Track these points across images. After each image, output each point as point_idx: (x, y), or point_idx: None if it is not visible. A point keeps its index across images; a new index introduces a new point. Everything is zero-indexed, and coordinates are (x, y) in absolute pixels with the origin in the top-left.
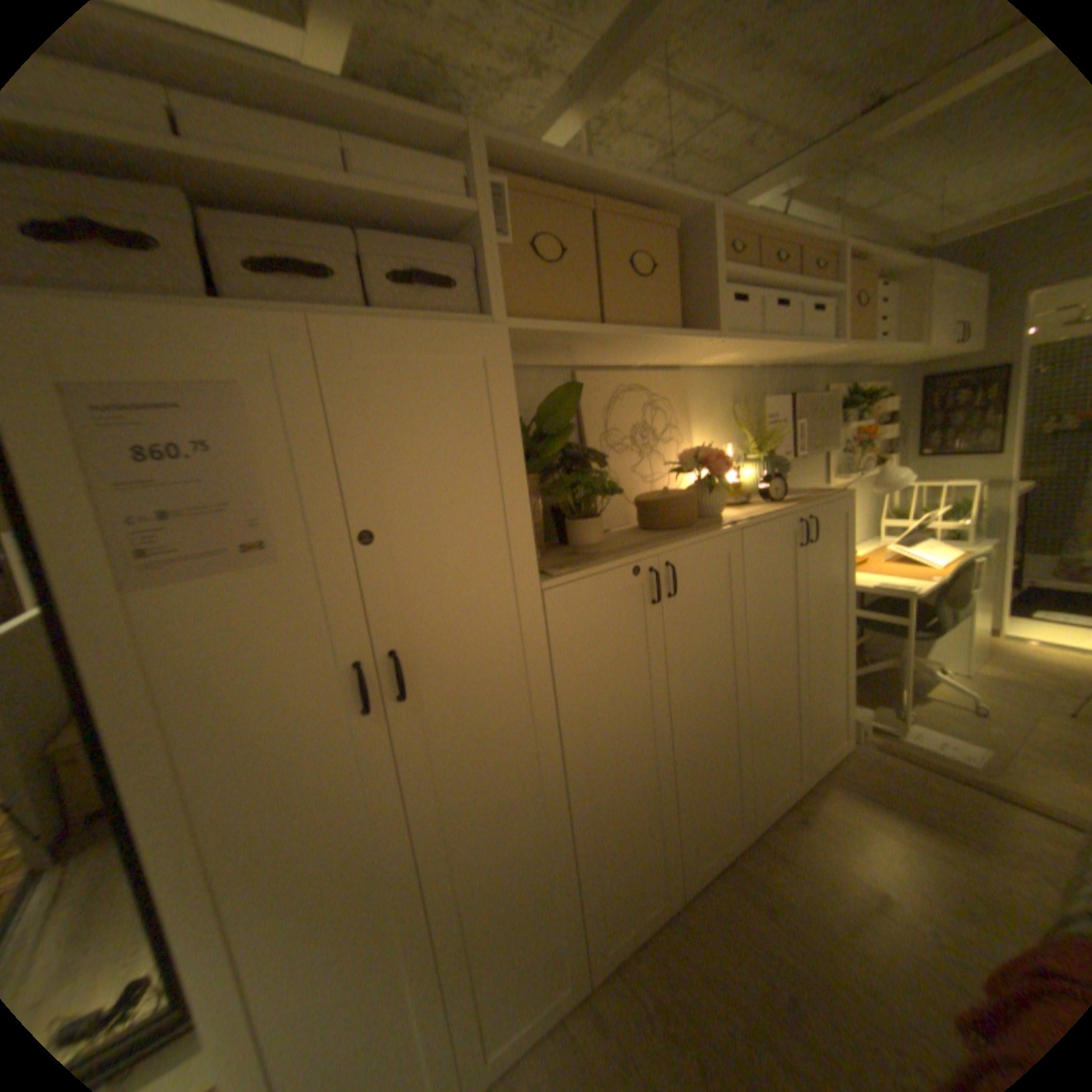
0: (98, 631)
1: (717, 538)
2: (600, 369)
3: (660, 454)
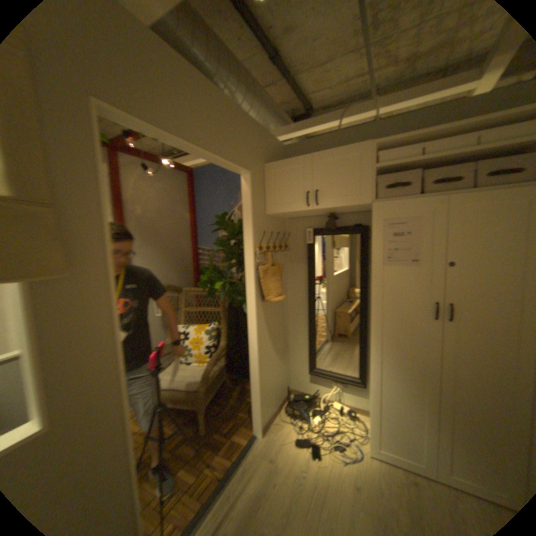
0: (375, 274)
1: None
2: None
3: None
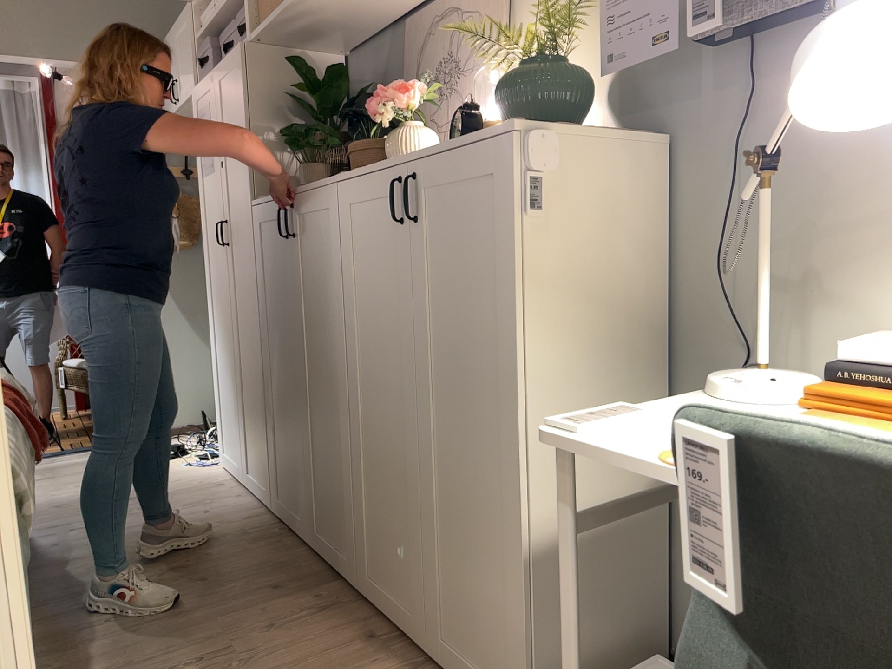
0: (199, 190)
1: (317, 189)
2: (424, 6)
3: (459, 93)
